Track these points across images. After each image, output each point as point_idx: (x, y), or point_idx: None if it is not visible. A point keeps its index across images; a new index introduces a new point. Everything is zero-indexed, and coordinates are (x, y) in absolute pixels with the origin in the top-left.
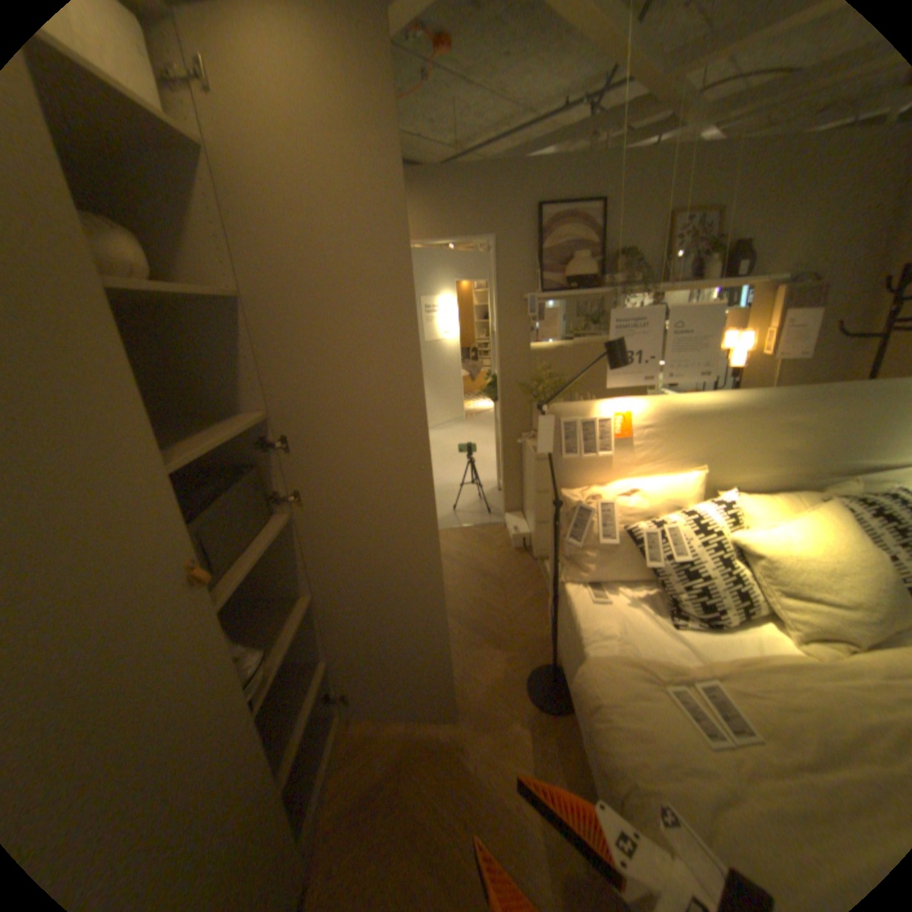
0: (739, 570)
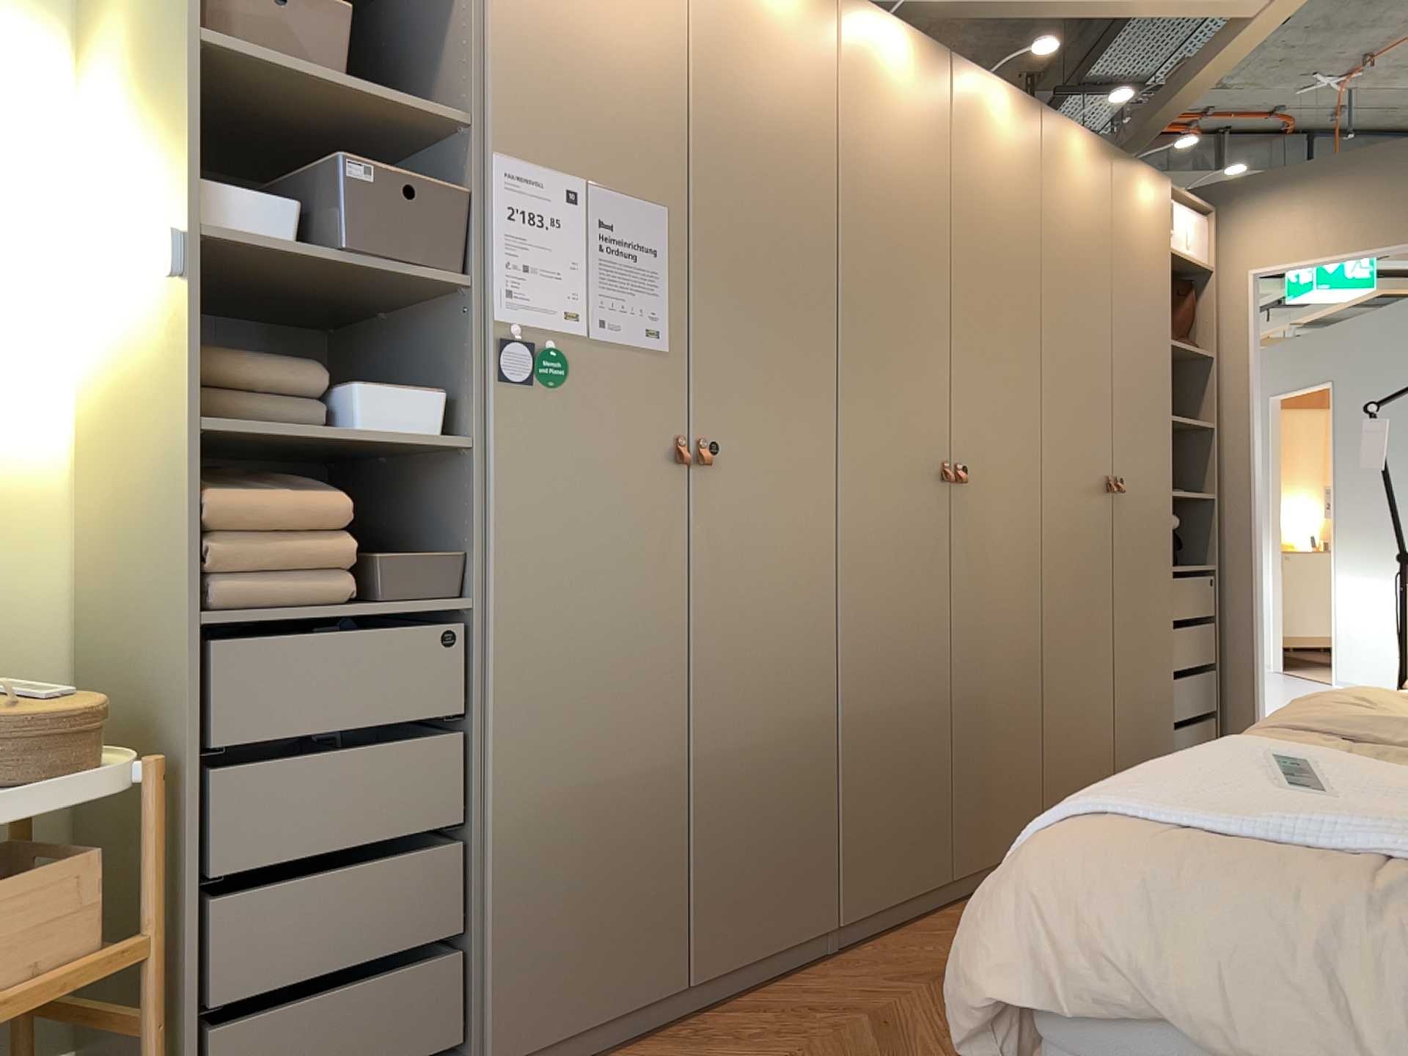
0: None
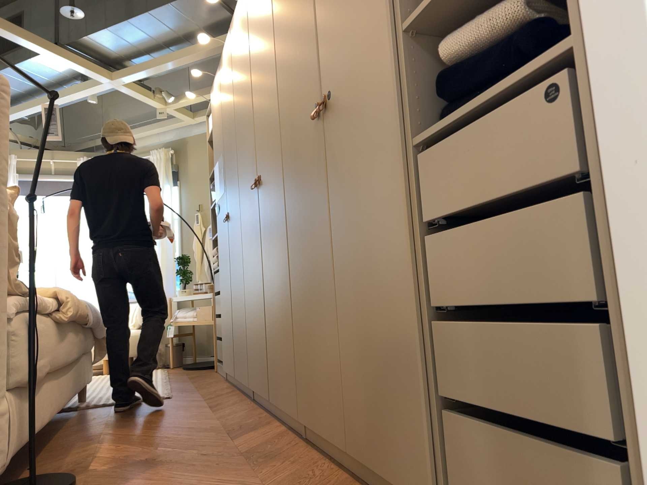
0: None
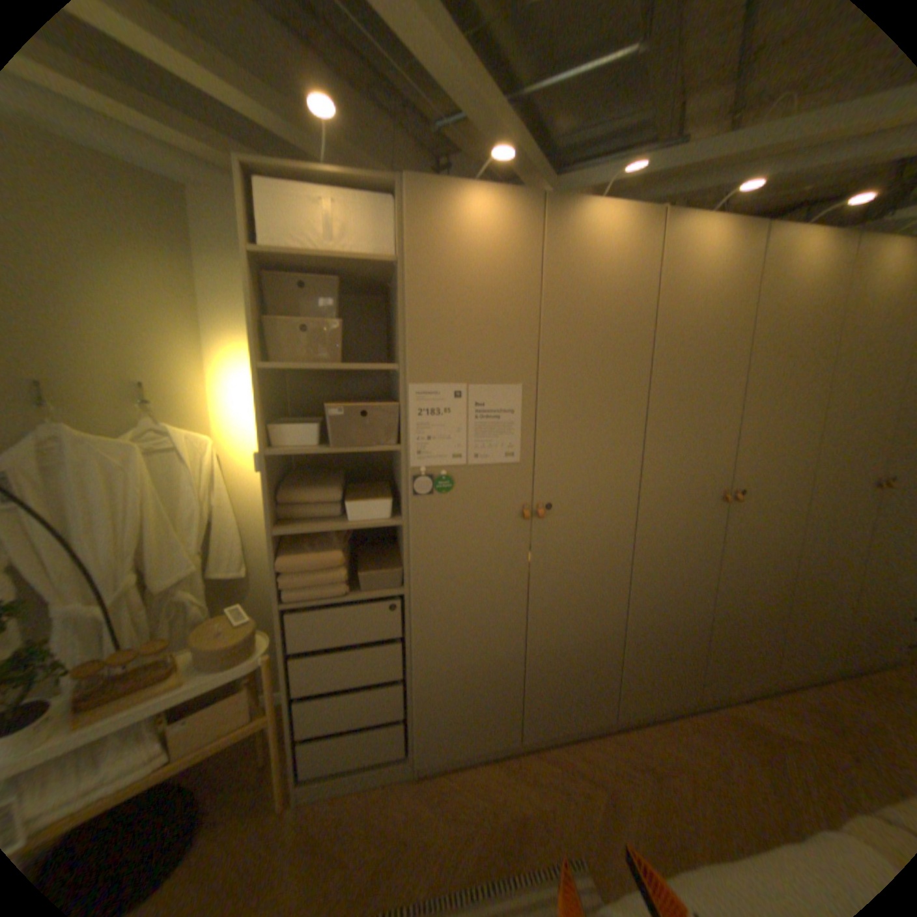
0: None
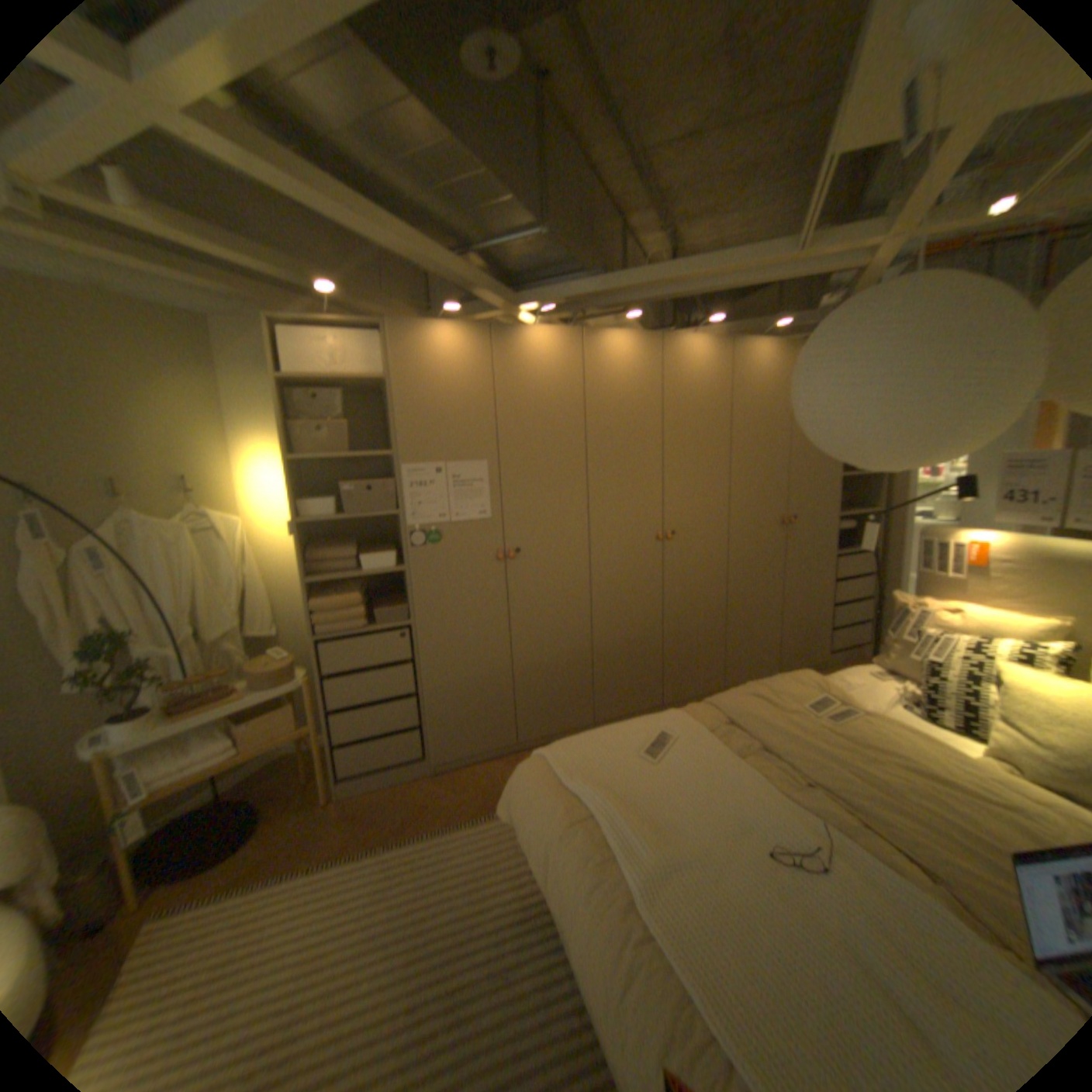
0: (986, 691)
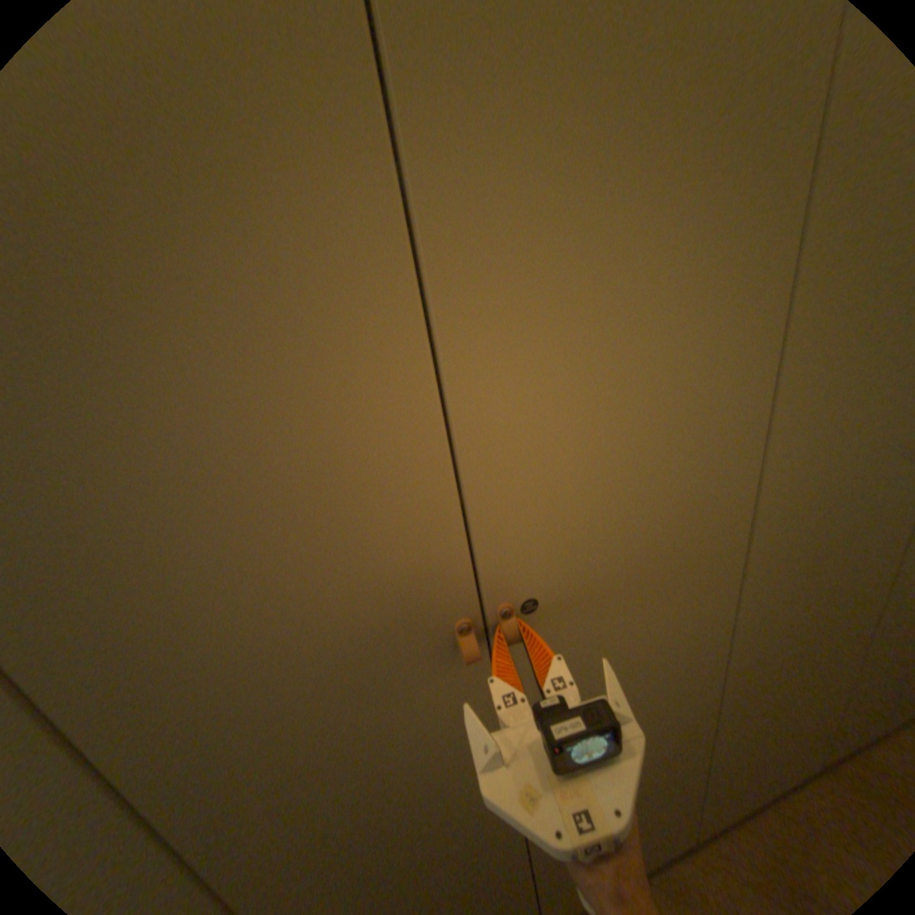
0: None
